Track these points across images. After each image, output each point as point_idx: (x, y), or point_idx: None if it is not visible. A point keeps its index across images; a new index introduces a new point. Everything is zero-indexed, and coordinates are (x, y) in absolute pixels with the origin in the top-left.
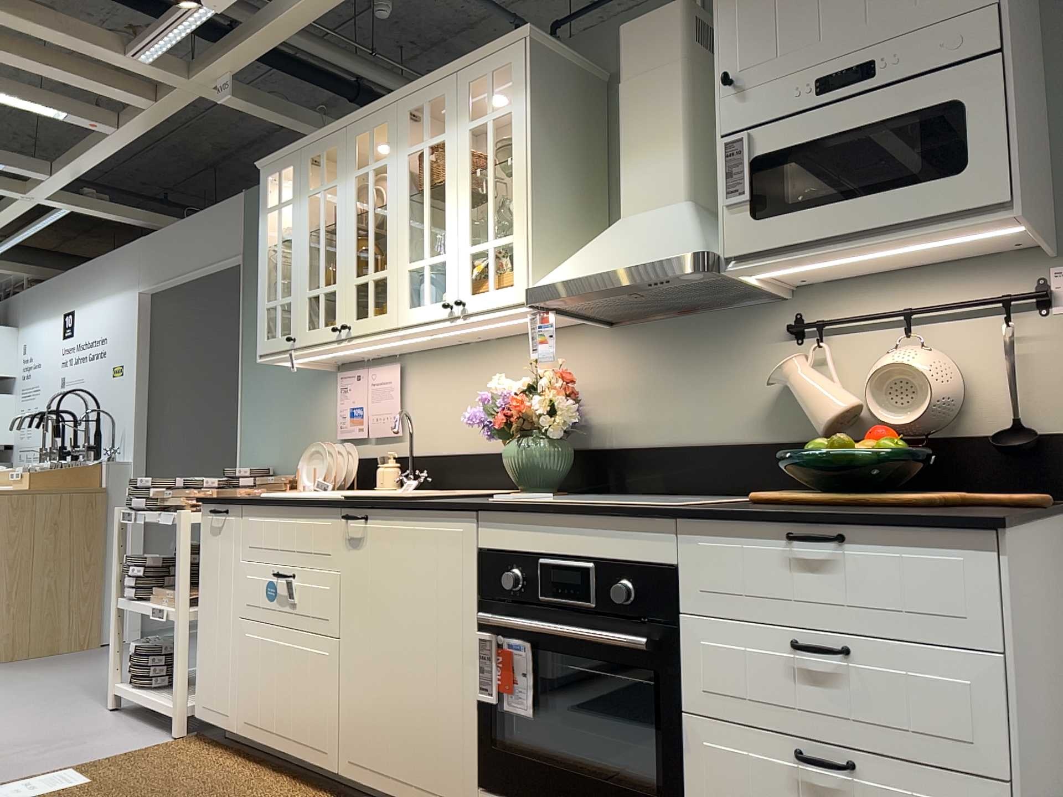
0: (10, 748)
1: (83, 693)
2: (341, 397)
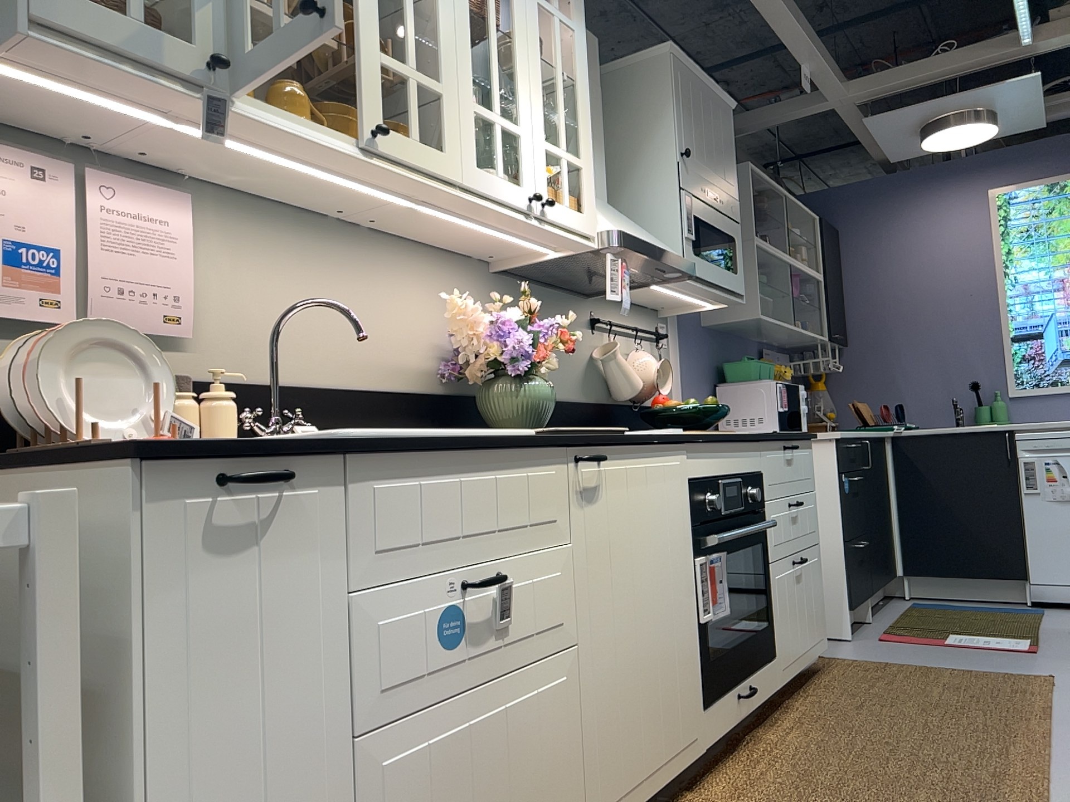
0: None
1: None
2: None
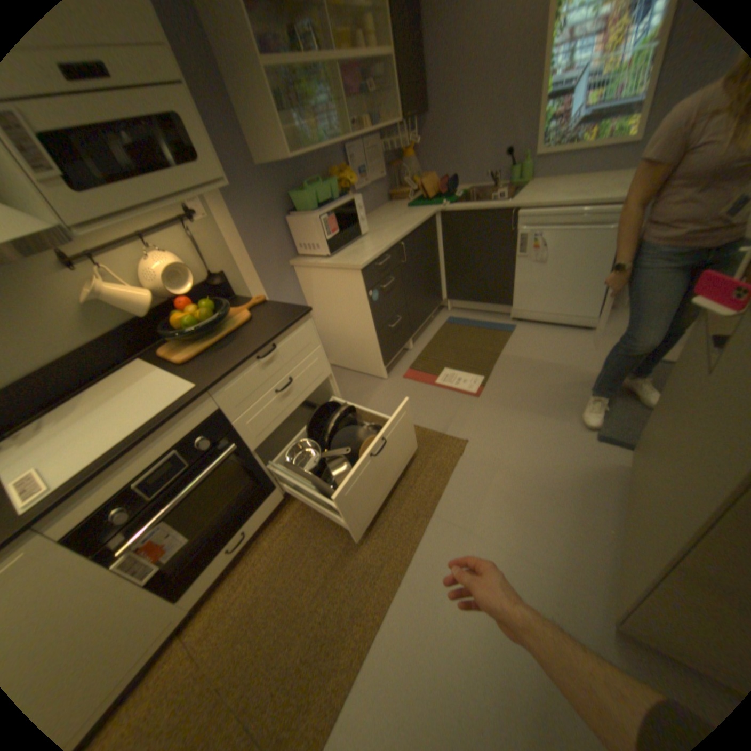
0: None
1: None
2: None
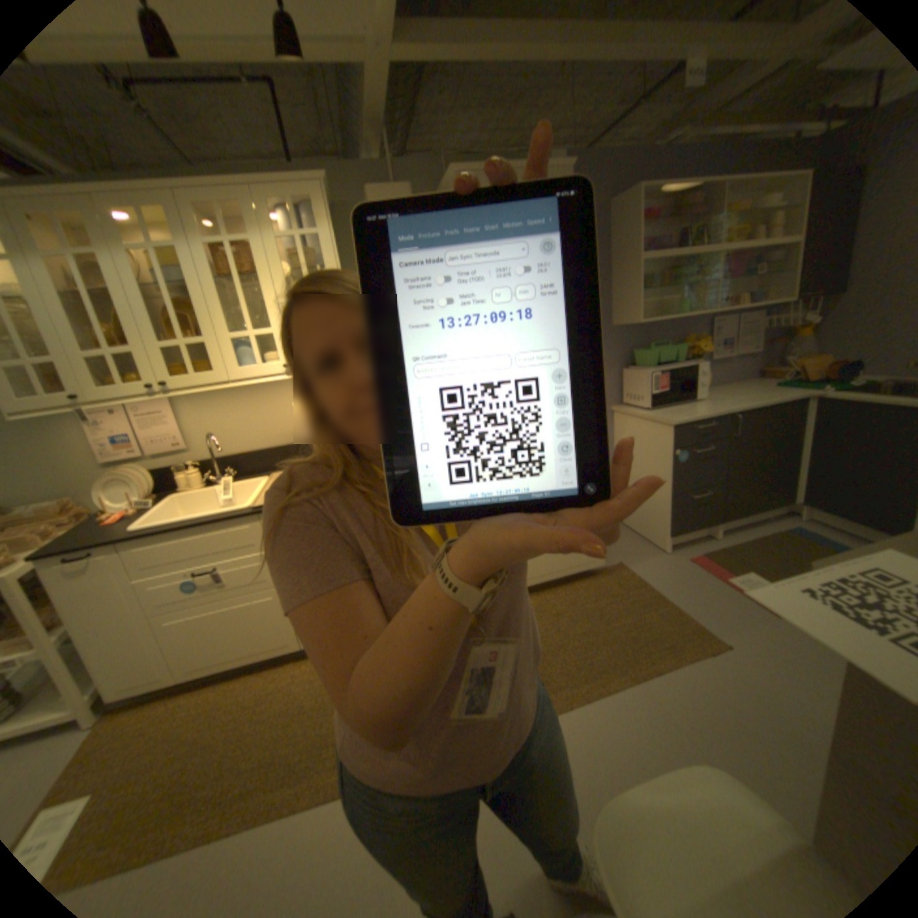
0: None
1: None
2: (93, 430)
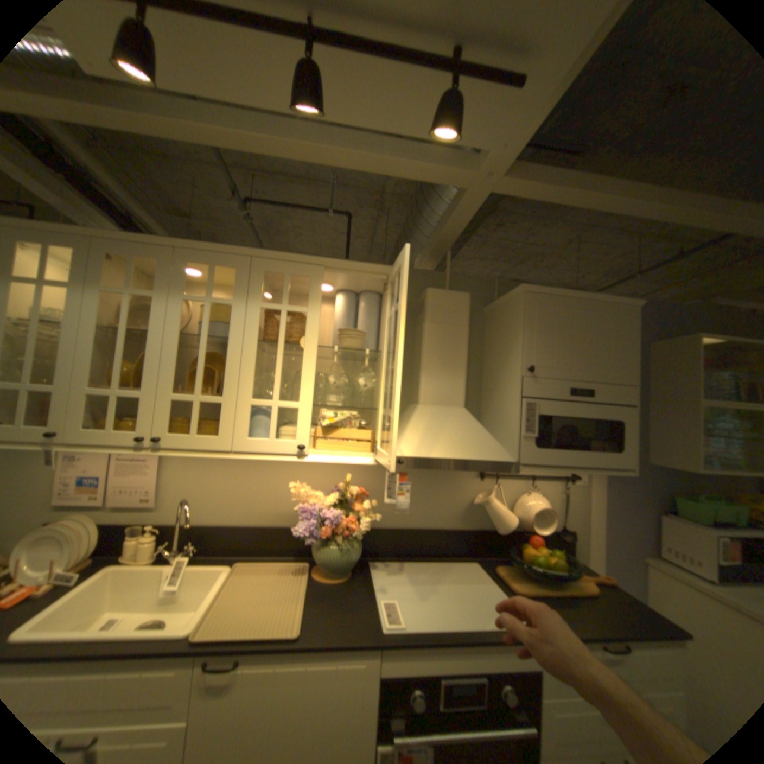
0: None
1: None
2: (66, 464)
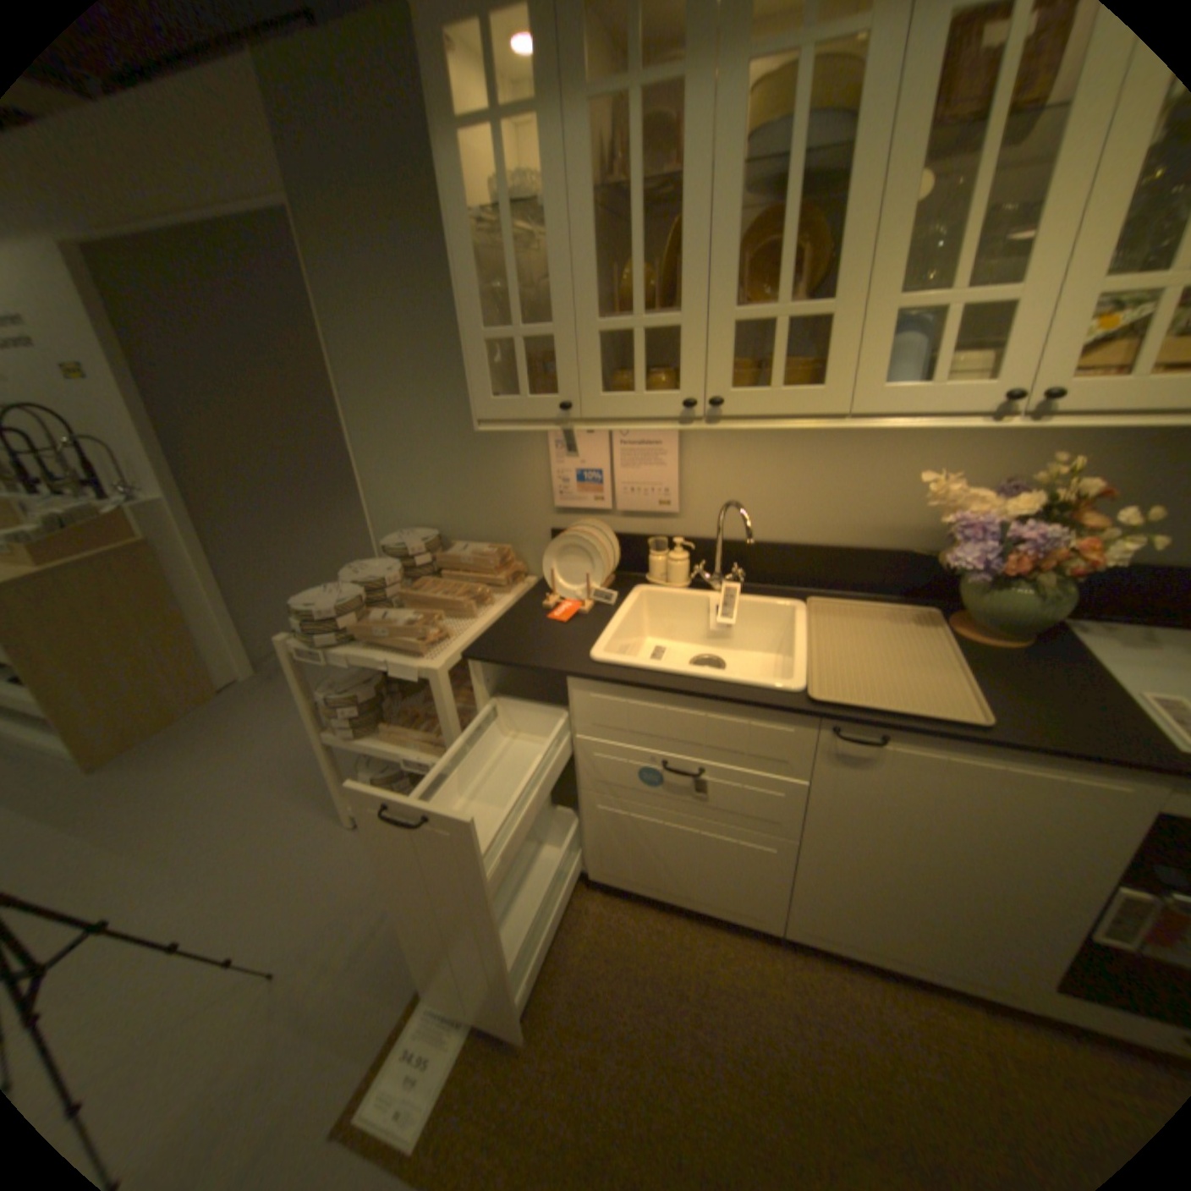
0: (300, 965)
1: (283, 804)
2: (559, 454)
